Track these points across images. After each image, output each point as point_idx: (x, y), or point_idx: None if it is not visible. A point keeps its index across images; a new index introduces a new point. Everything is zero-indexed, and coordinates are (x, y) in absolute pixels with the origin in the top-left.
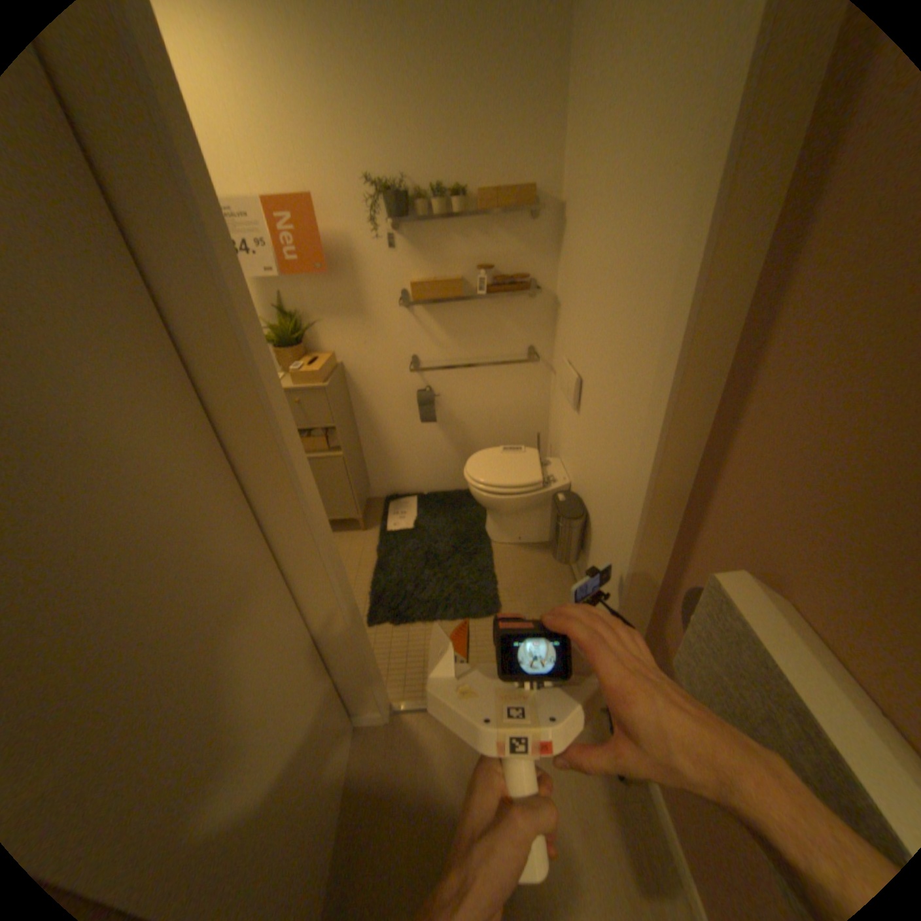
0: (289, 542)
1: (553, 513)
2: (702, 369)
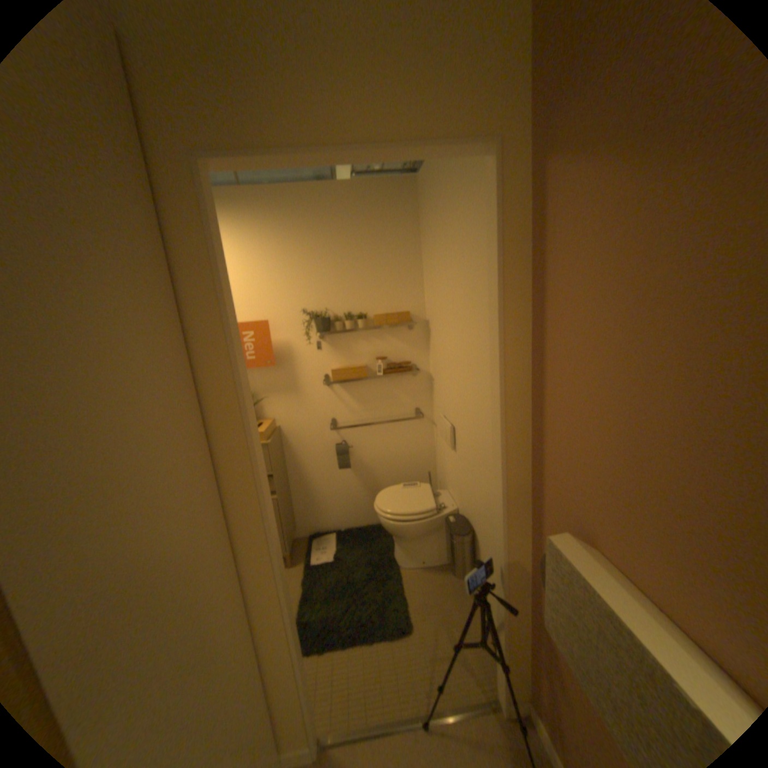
0: (246, 557)
1: (448, 537)
2: (517, 411)
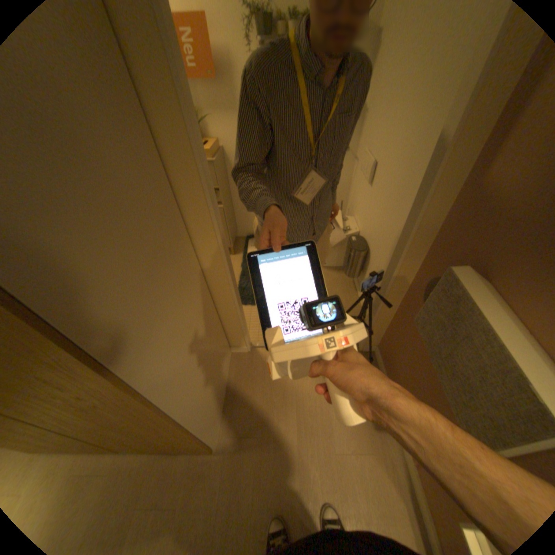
0: (202, 247)
1: (346, 249)
2: (464, 145)
